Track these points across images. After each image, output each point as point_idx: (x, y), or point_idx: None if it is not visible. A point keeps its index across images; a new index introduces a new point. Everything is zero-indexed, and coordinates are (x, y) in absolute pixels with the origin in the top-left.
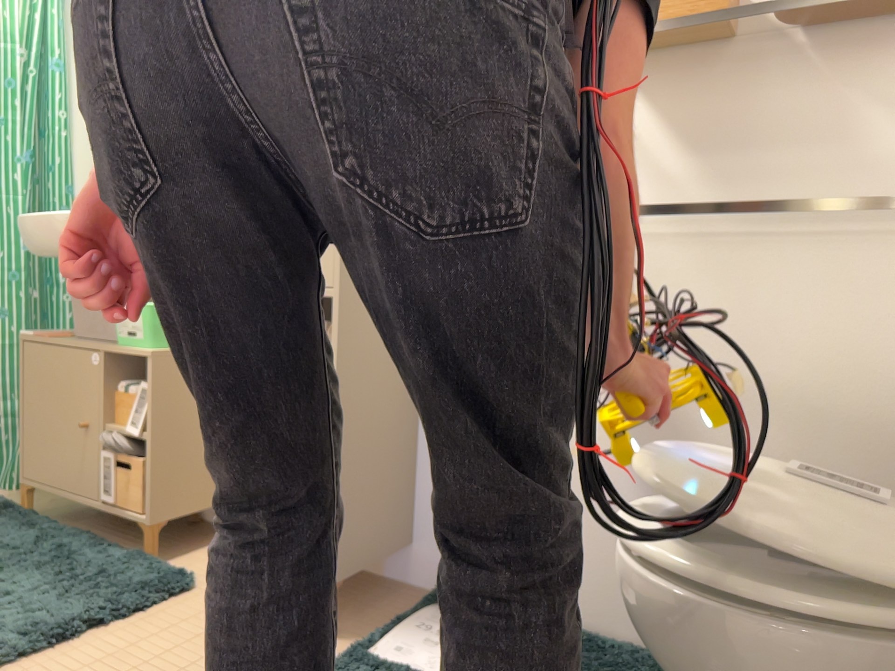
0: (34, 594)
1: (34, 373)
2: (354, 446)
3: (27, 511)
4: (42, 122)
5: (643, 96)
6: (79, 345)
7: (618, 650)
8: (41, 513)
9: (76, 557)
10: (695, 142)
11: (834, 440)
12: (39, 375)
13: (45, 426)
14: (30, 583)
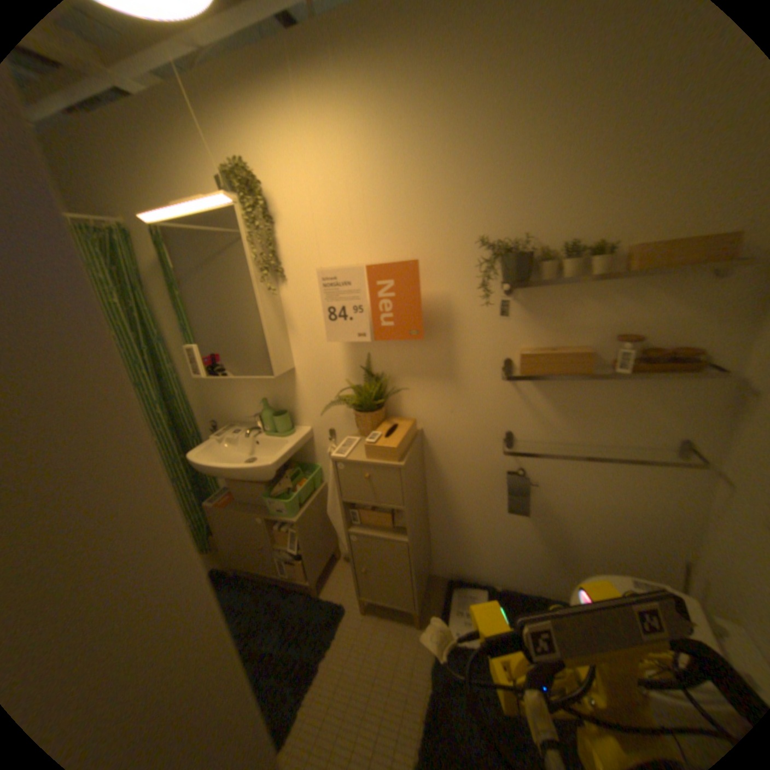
0: (280, 657)
1: (212, 523)
2: (417, 559)
3: (230, 582)
4: (145, 361)
5: (540, 388)
6: (240, 513)
7: (541, 609)
8: (238, 582)
9: (279, 616)
10: (569, 411)
11: (631, 531)
12: (216, 524)
13: (228, 546)
14: (272, 647)
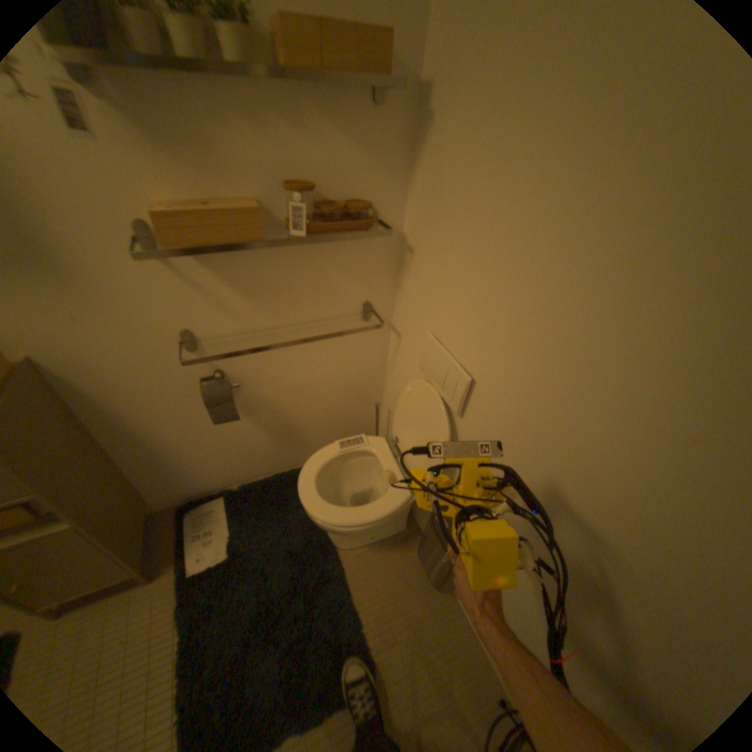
0: None
1: None
2: (108, 526)
3: None
4: None
5: (208, 263)
6: None
7: (277, 485)
8: None
9: None
10: (254, 290)
11: (336, 393)
12: None
13: None
14: None
